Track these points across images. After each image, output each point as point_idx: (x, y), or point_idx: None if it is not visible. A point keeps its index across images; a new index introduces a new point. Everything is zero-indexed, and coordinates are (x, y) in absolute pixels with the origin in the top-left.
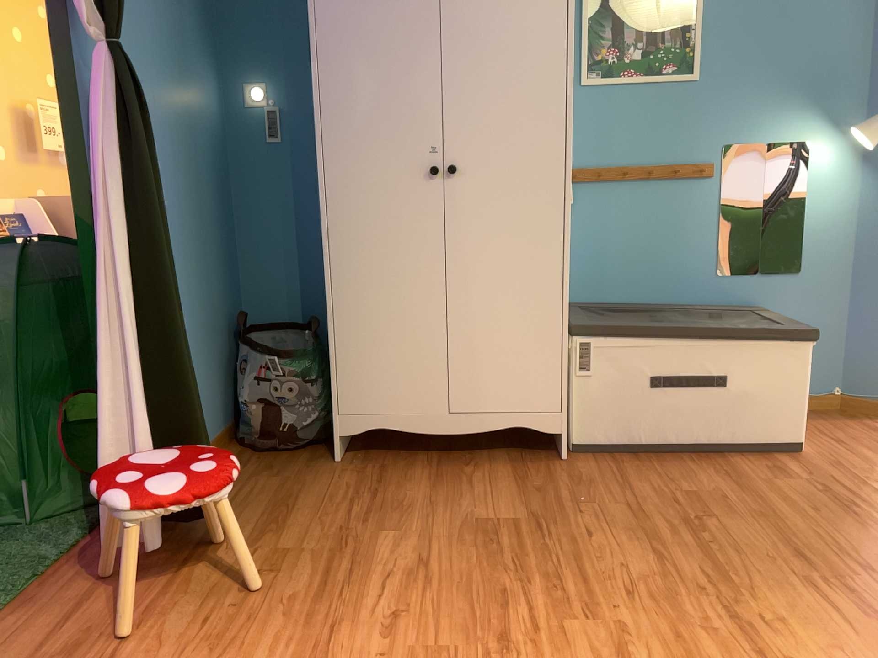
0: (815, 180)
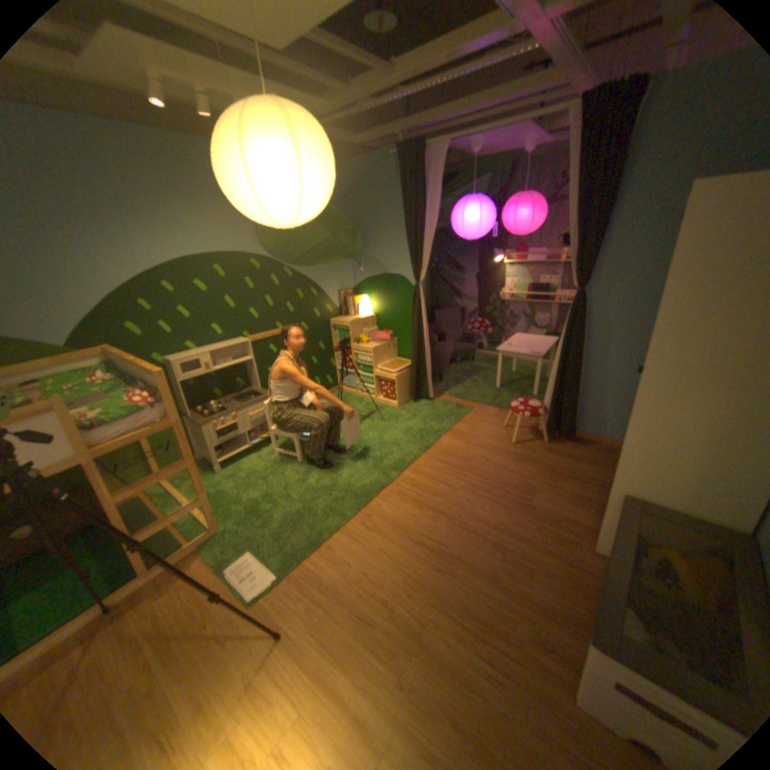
0: None
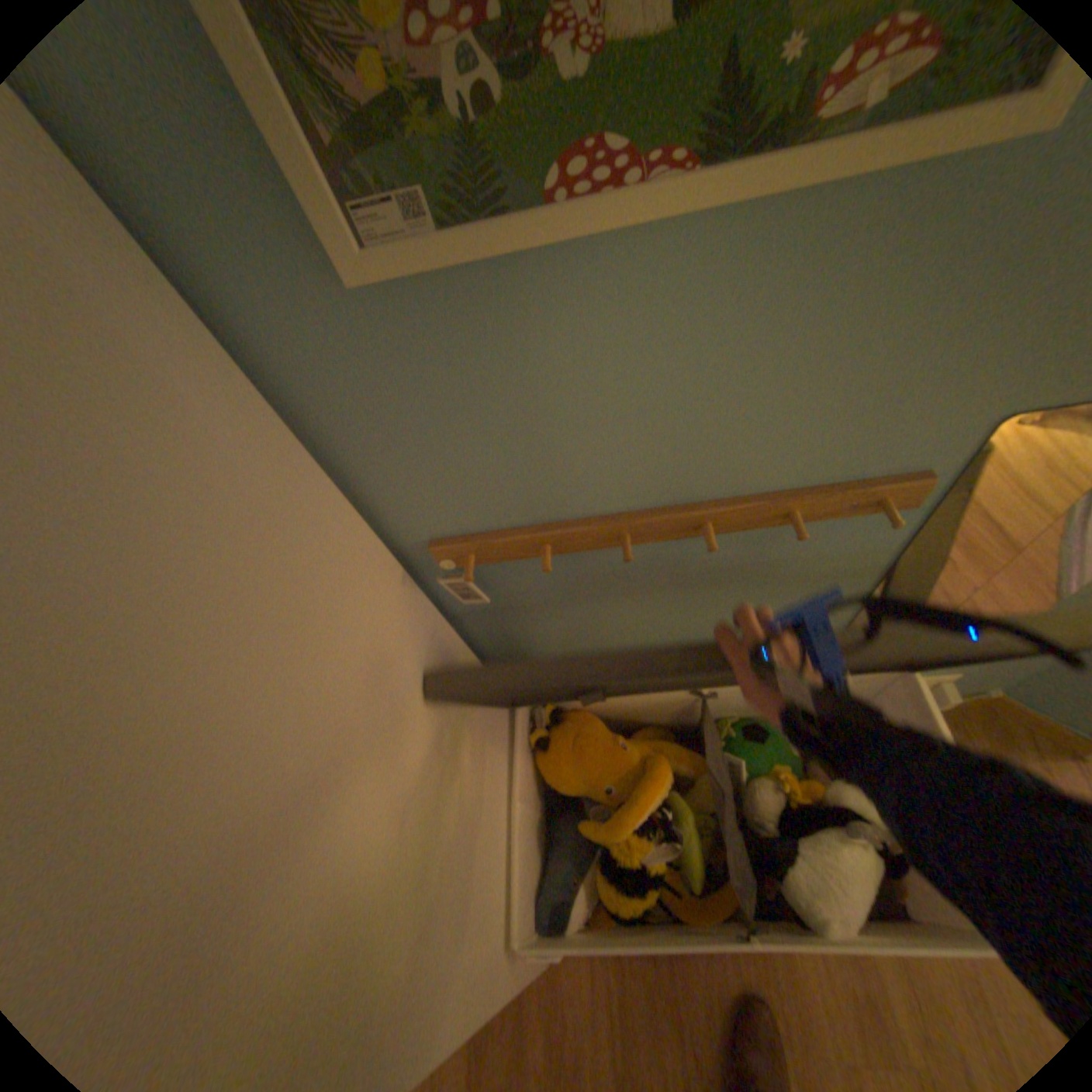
0: None
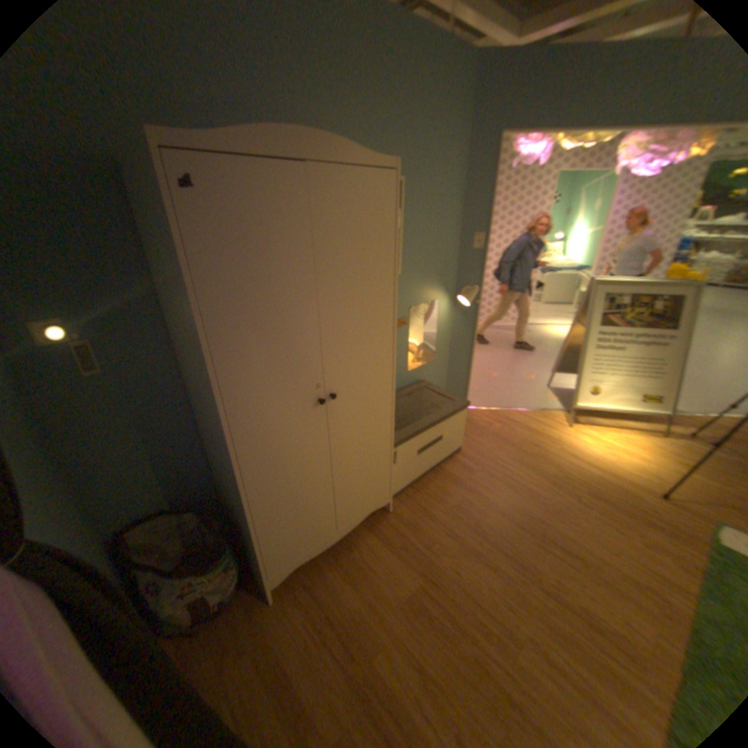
0: (439, 317)
